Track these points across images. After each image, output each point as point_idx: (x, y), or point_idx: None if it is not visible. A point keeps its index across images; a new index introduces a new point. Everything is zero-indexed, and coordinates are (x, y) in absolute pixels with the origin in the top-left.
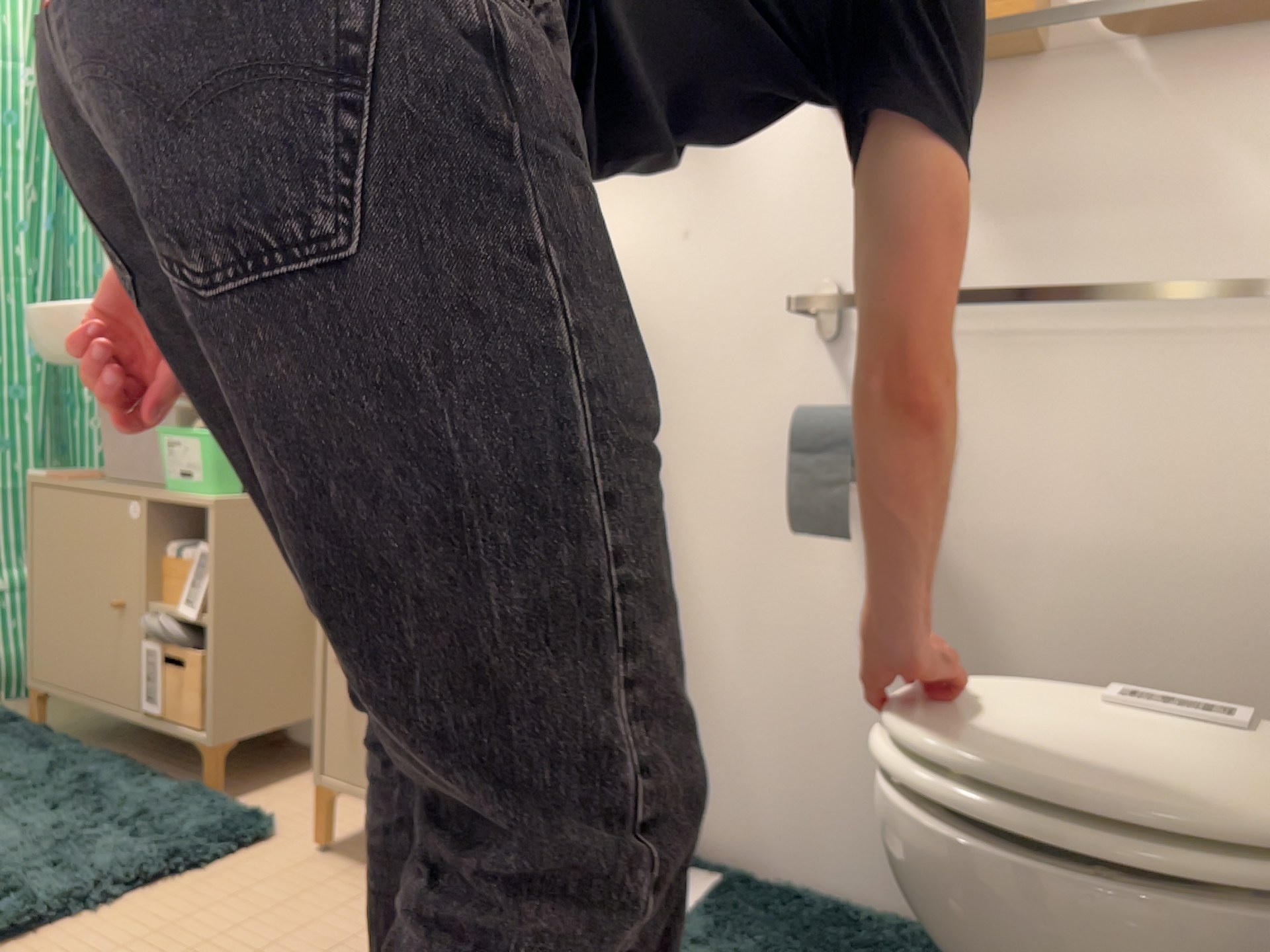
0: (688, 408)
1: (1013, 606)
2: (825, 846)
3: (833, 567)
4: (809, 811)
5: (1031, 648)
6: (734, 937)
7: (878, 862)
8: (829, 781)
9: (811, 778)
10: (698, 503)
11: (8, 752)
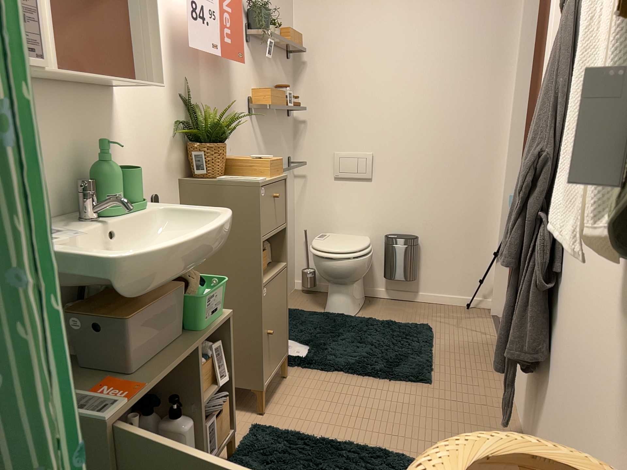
0: None
1: None
2: None
3: None
4: None
5: None
6: (292, 331)
7: None
8: None
9: None
10: None
11: None
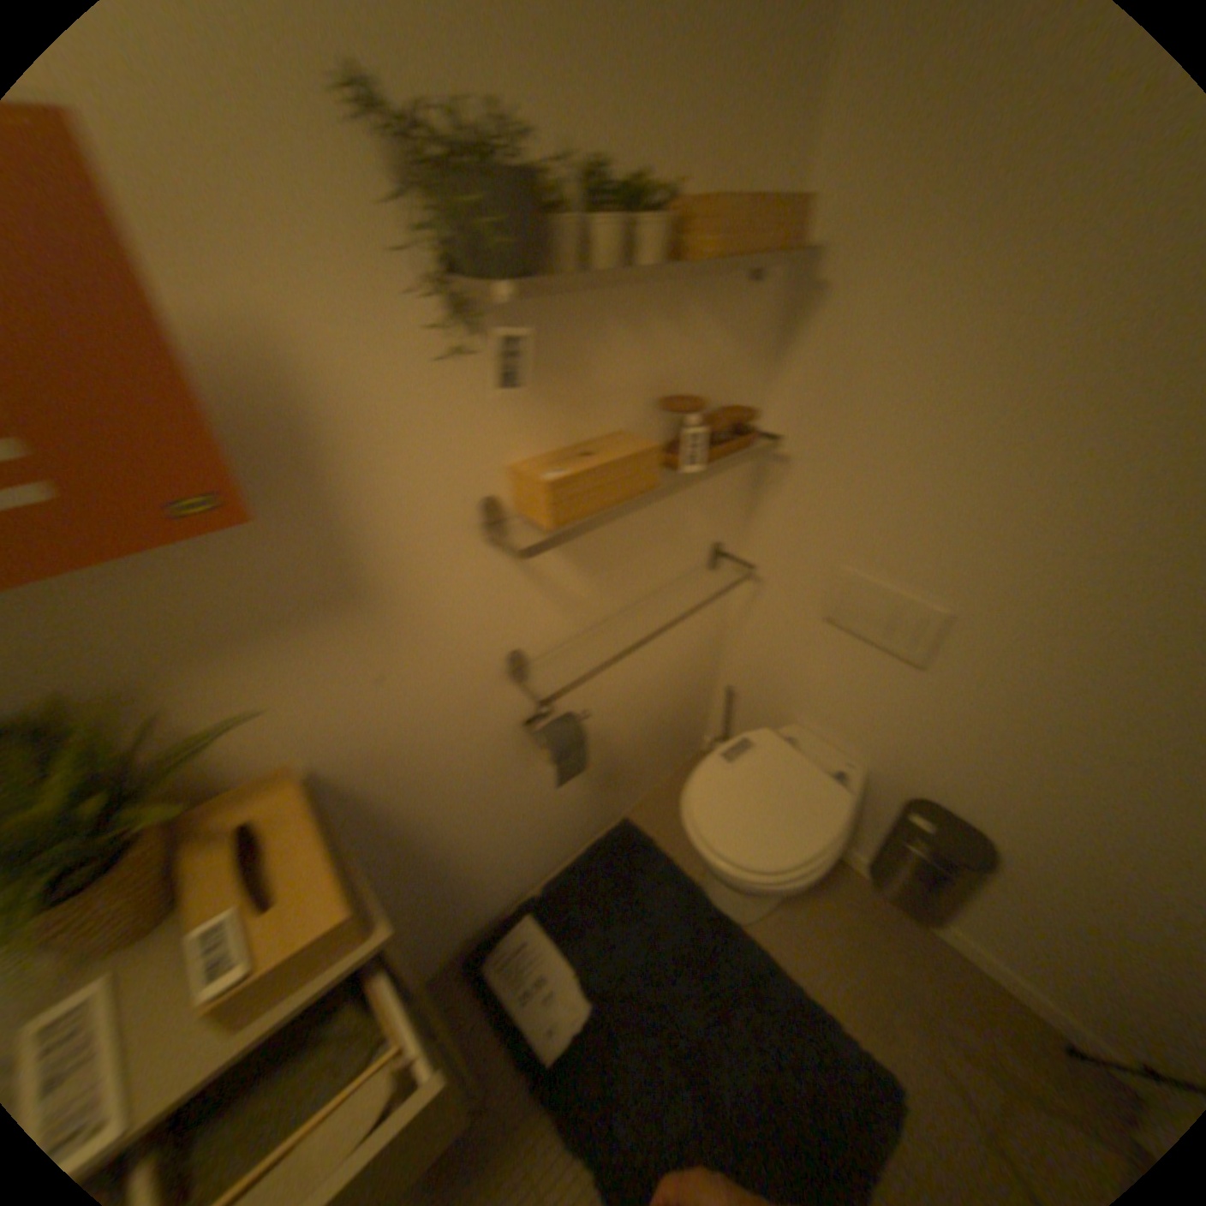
0: (427, 774)
1: (616, 724)
2: (554, 856)
3: (544, 773)
4: (545, 854)
5: (623, 732)
6: (587, 936)
7: (575, 839)
8: (552, 838)
9: (544, 845)
10: (452, 810)
11: None
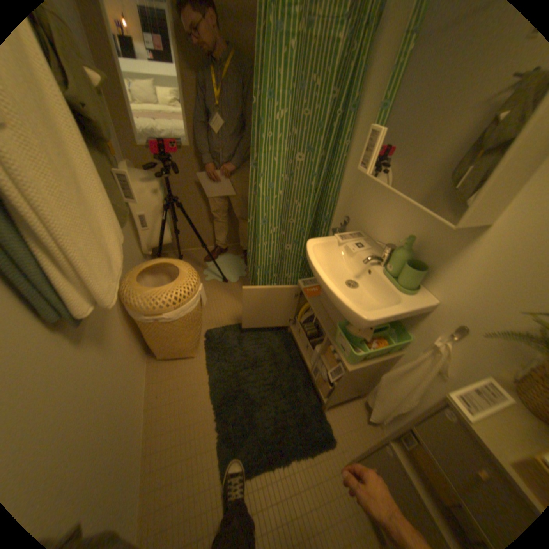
0: None
1: None
2: None
3: None
4: None
5: None
6: None
7: None
8: None
9: None
10: None
11: (281, 349)
